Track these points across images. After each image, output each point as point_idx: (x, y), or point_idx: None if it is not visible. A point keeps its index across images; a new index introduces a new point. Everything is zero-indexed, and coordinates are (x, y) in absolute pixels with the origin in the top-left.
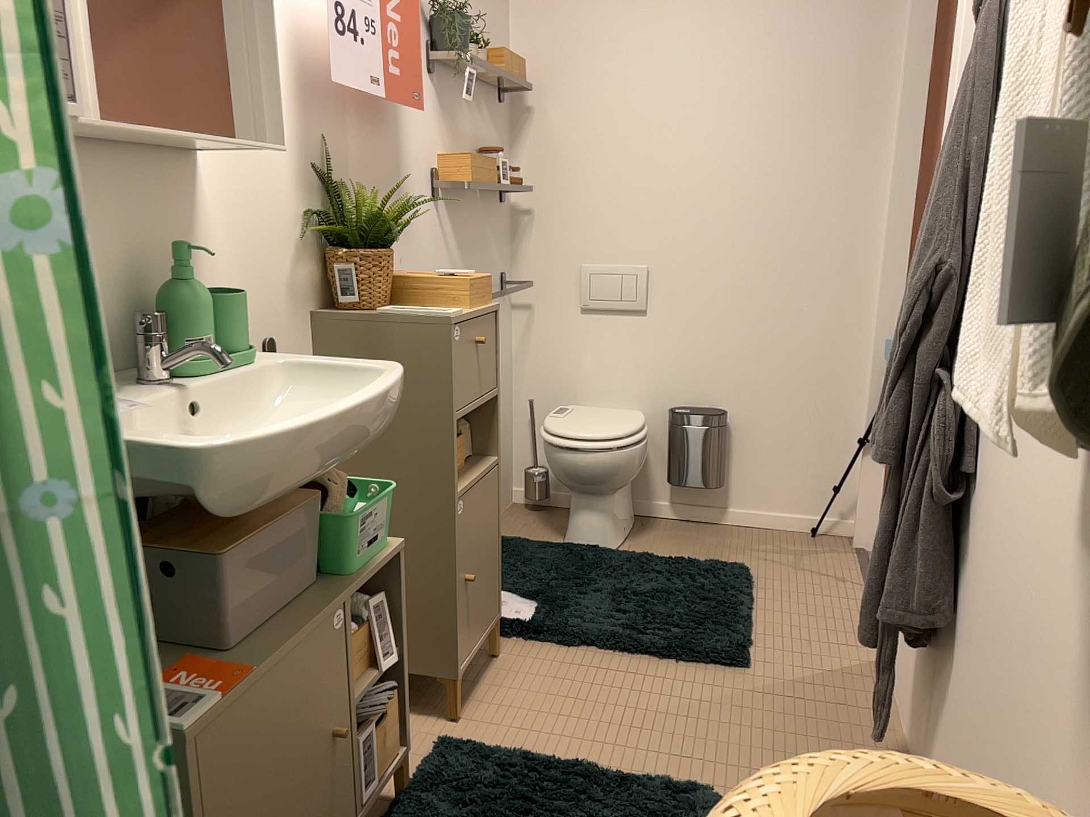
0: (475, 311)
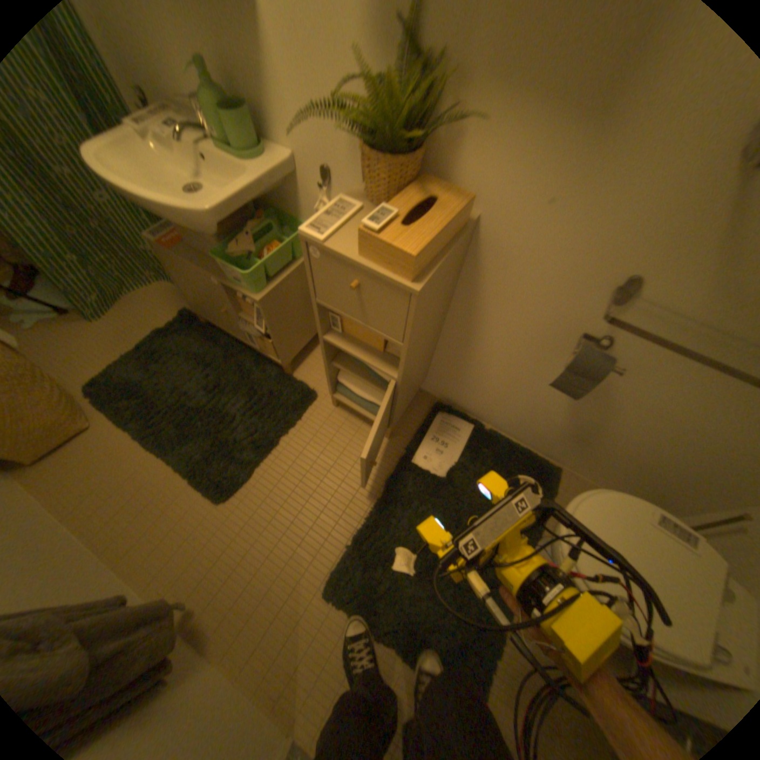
0: (353, 259)
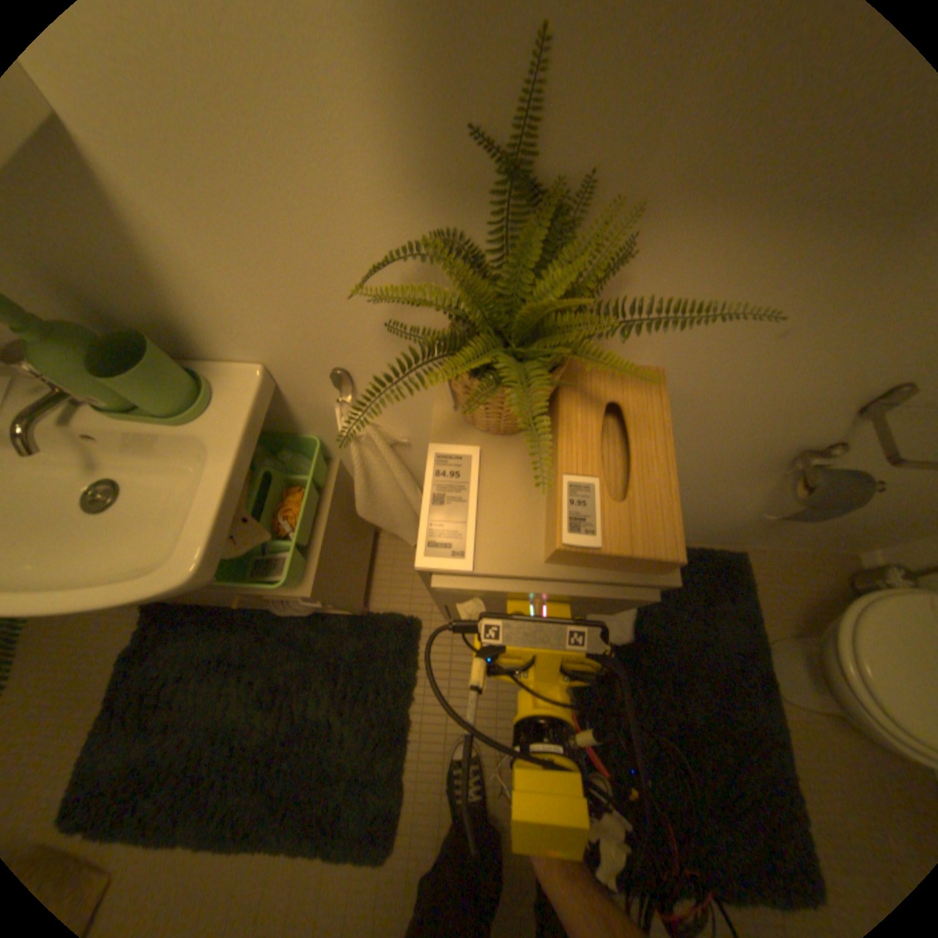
0: (537, 574)
